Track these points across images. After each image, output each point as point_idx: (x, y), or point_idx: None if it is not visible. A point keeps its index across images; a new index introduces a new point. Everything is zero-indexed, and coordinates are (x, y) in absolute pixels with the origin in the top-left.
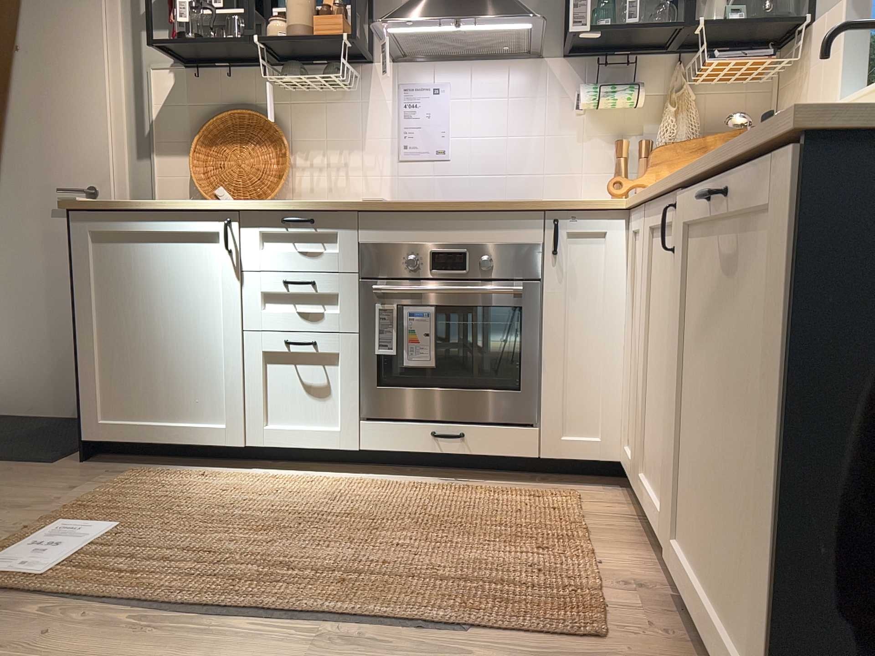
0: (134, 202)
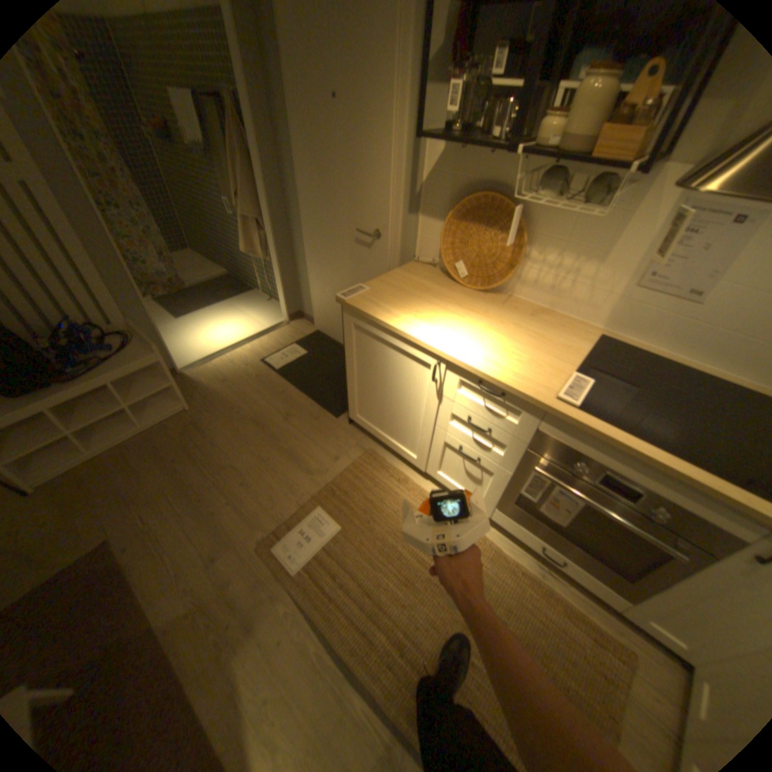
0: (380, 314)
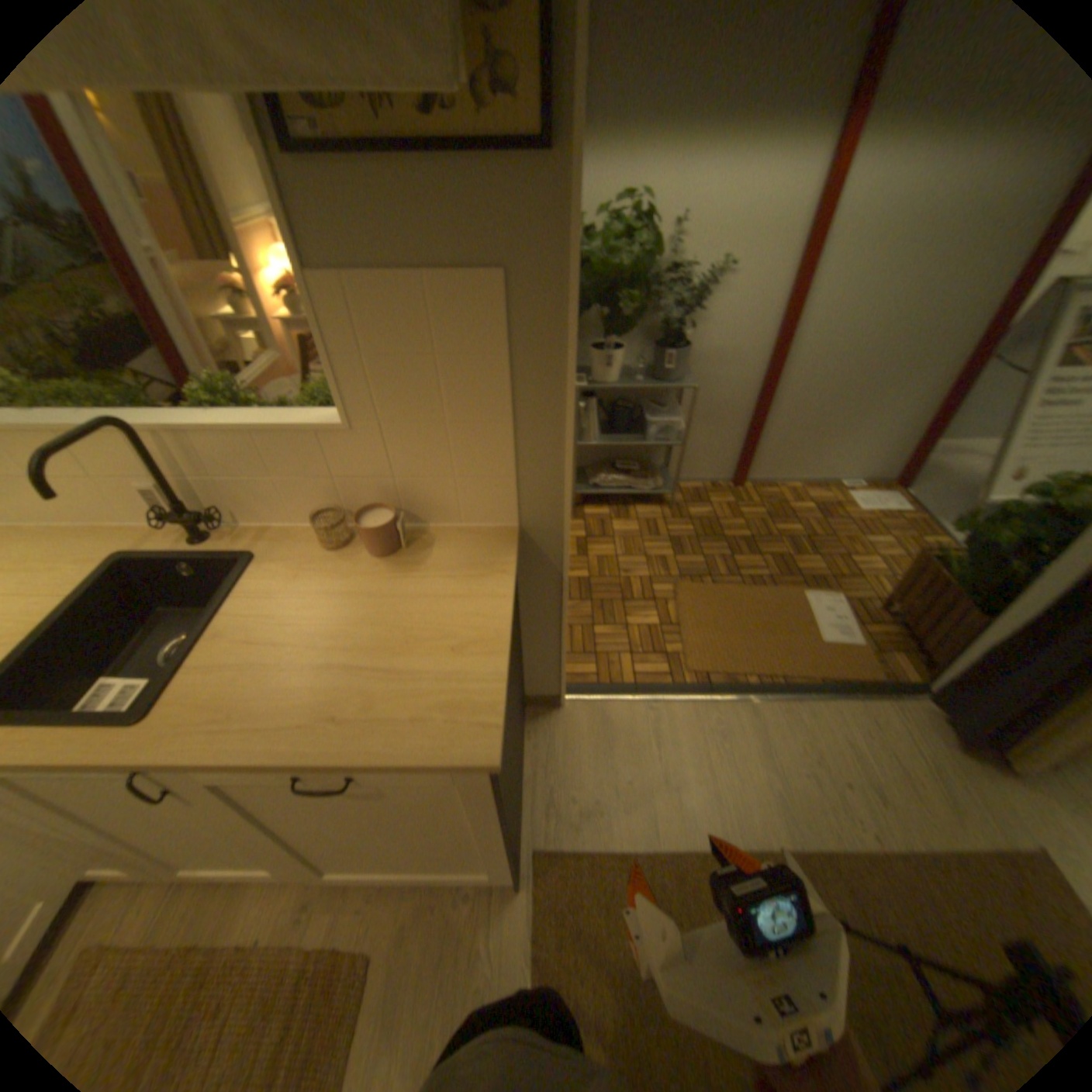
0: None
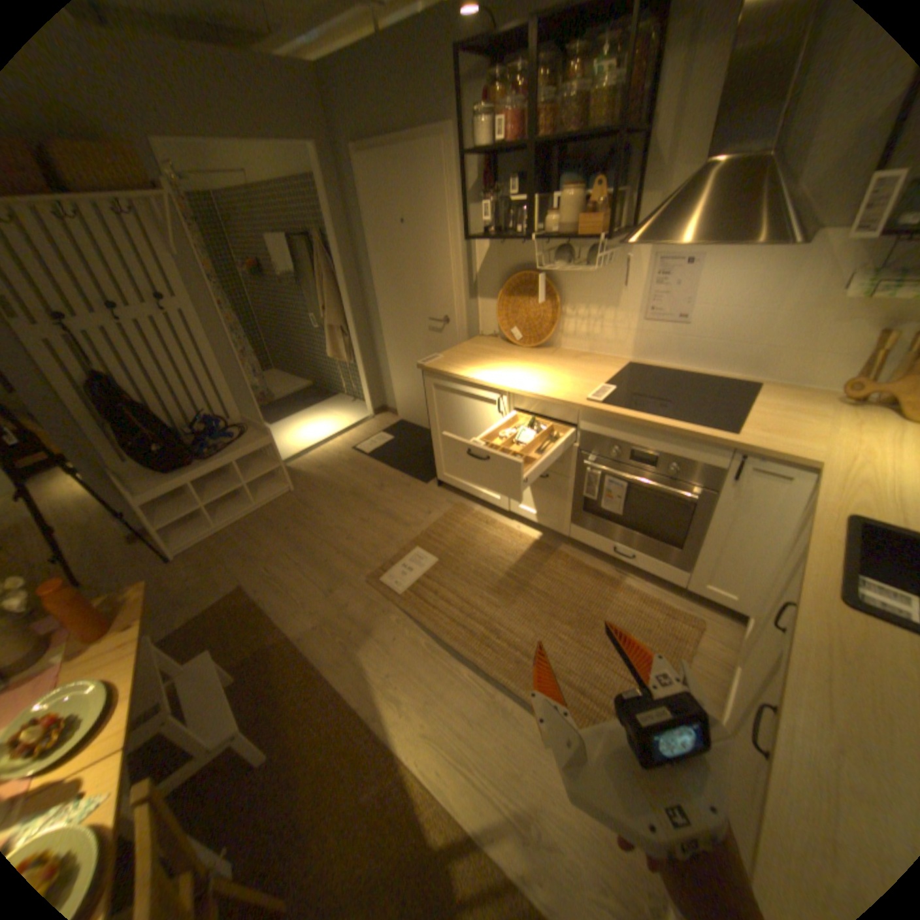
0: (453, 369)
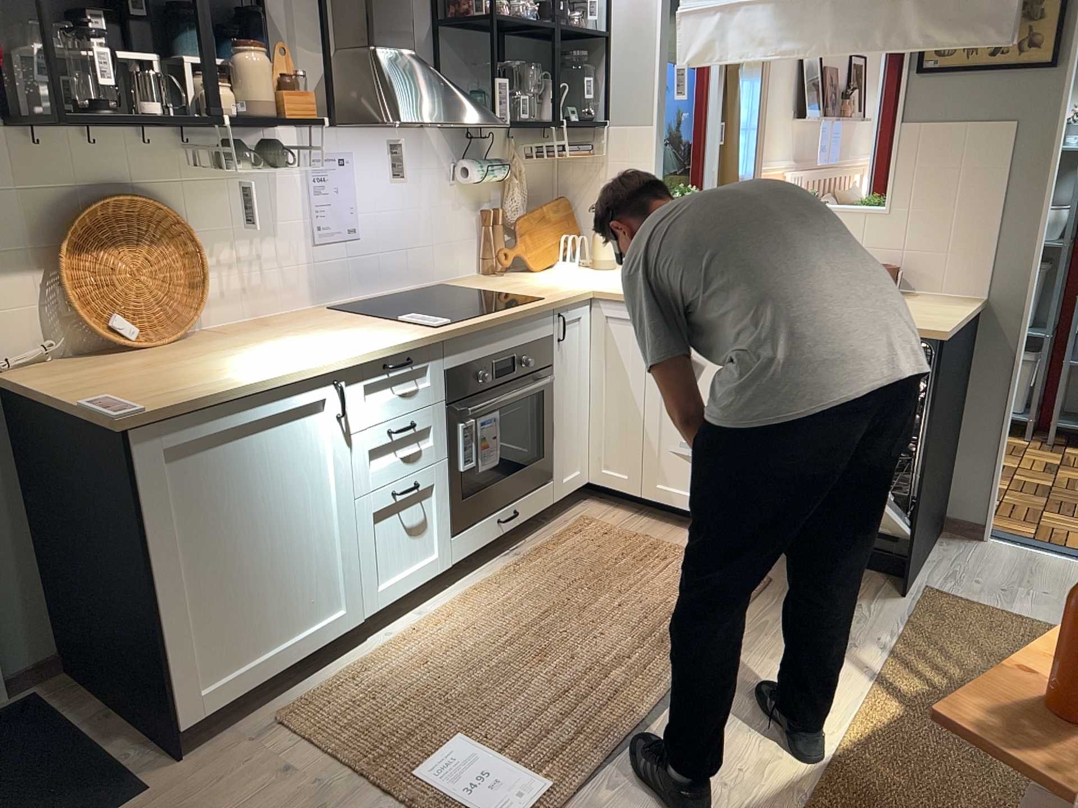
0: (211, 389)
